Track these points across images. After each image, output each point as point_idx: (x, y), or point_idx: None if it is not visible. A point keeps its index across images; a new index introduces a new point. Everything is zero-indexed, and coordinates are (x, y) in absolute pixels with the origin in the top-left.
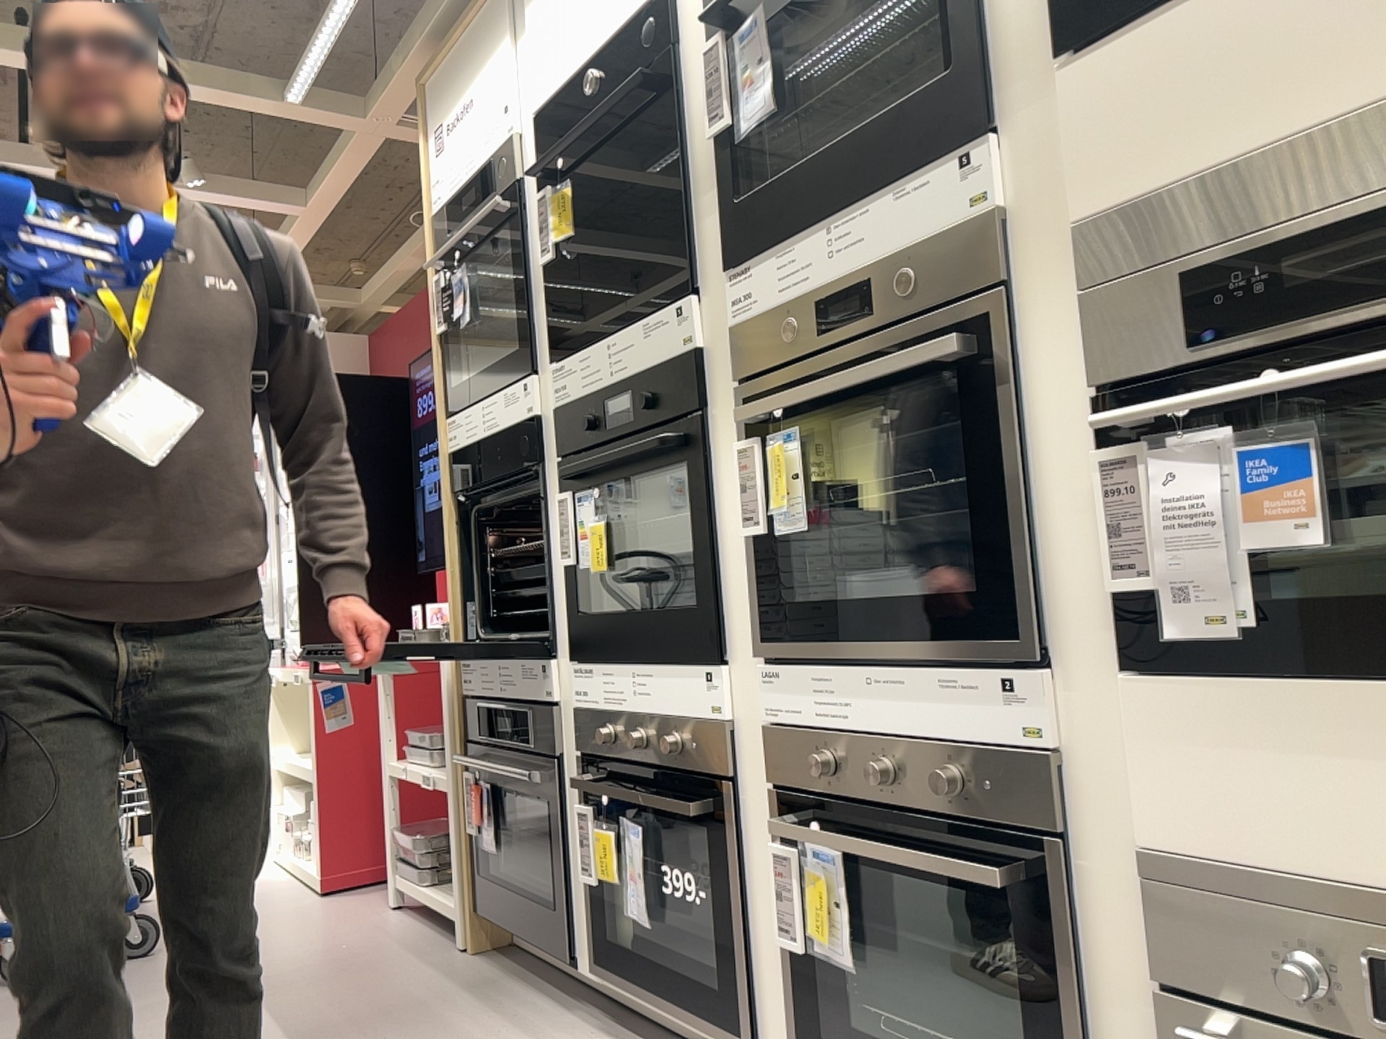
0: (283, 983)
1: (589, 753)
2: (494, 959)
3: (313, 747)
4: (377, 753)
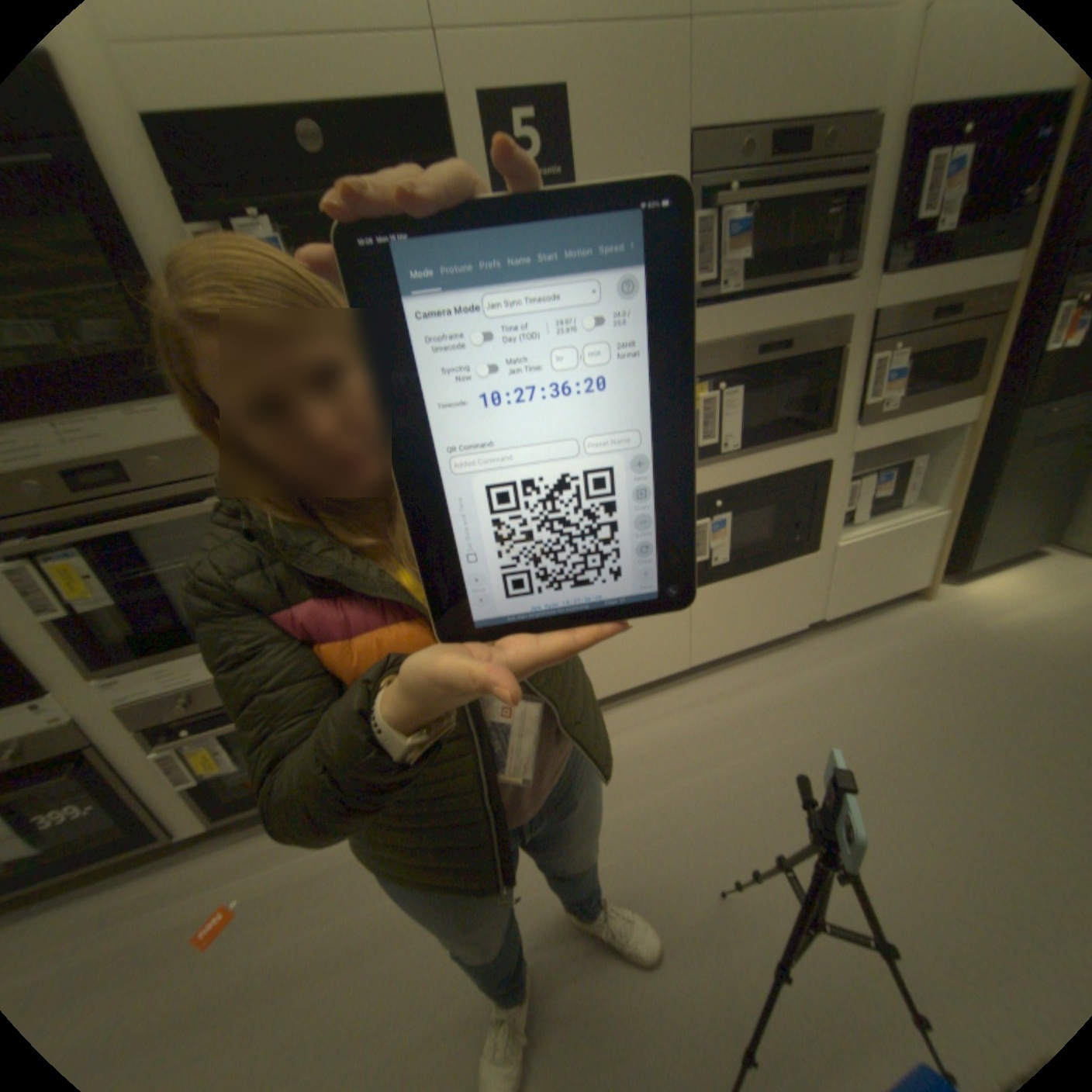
0: None
1: None
2: None
3: None
4: None
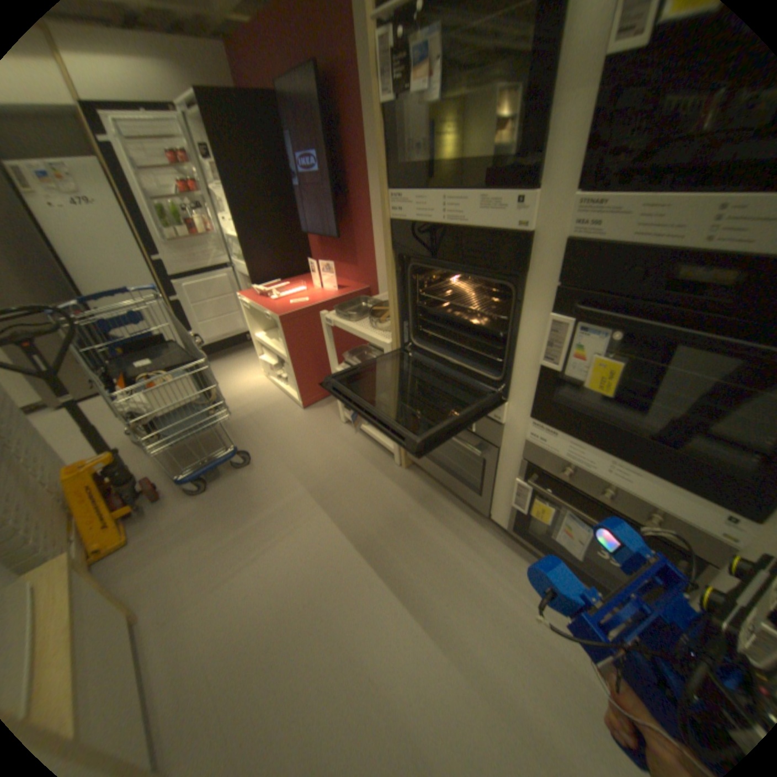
0: (327, 496)
1: (539, 467)
2: (419, 476)
3: (287, 353)
4: (316, 350)
